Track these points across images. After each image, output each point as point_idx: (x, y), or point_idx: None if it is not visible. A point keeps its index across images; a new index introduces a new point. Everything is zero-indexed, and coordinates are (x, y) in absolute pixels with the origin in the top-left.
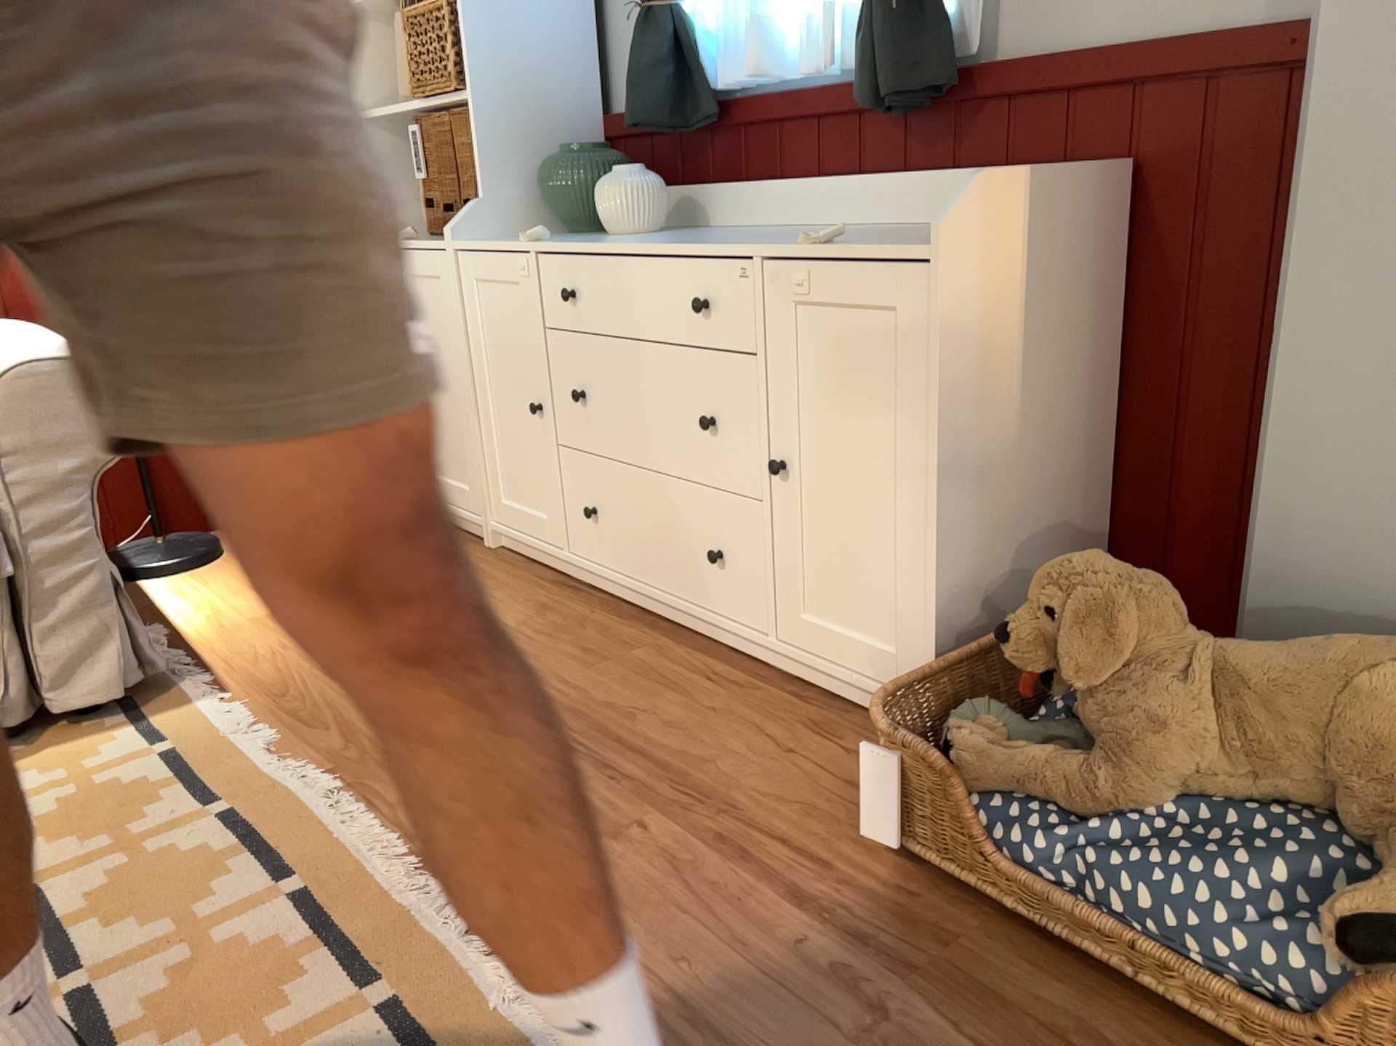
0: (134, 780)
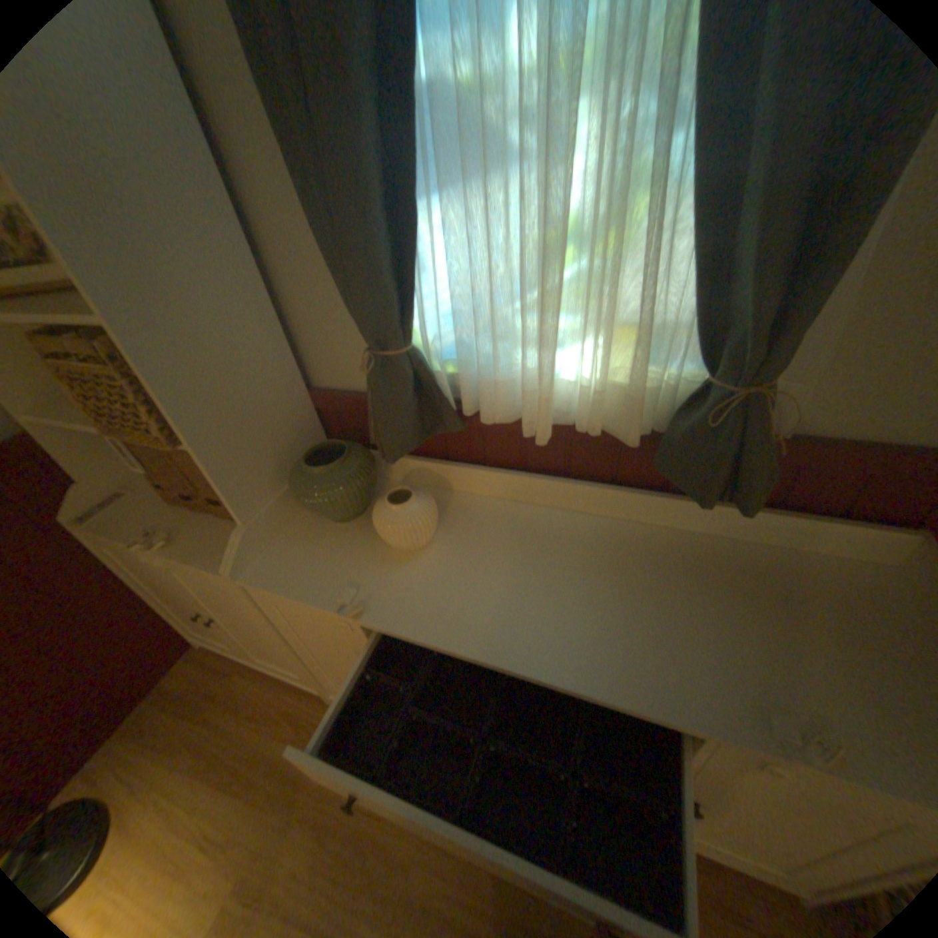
0: None
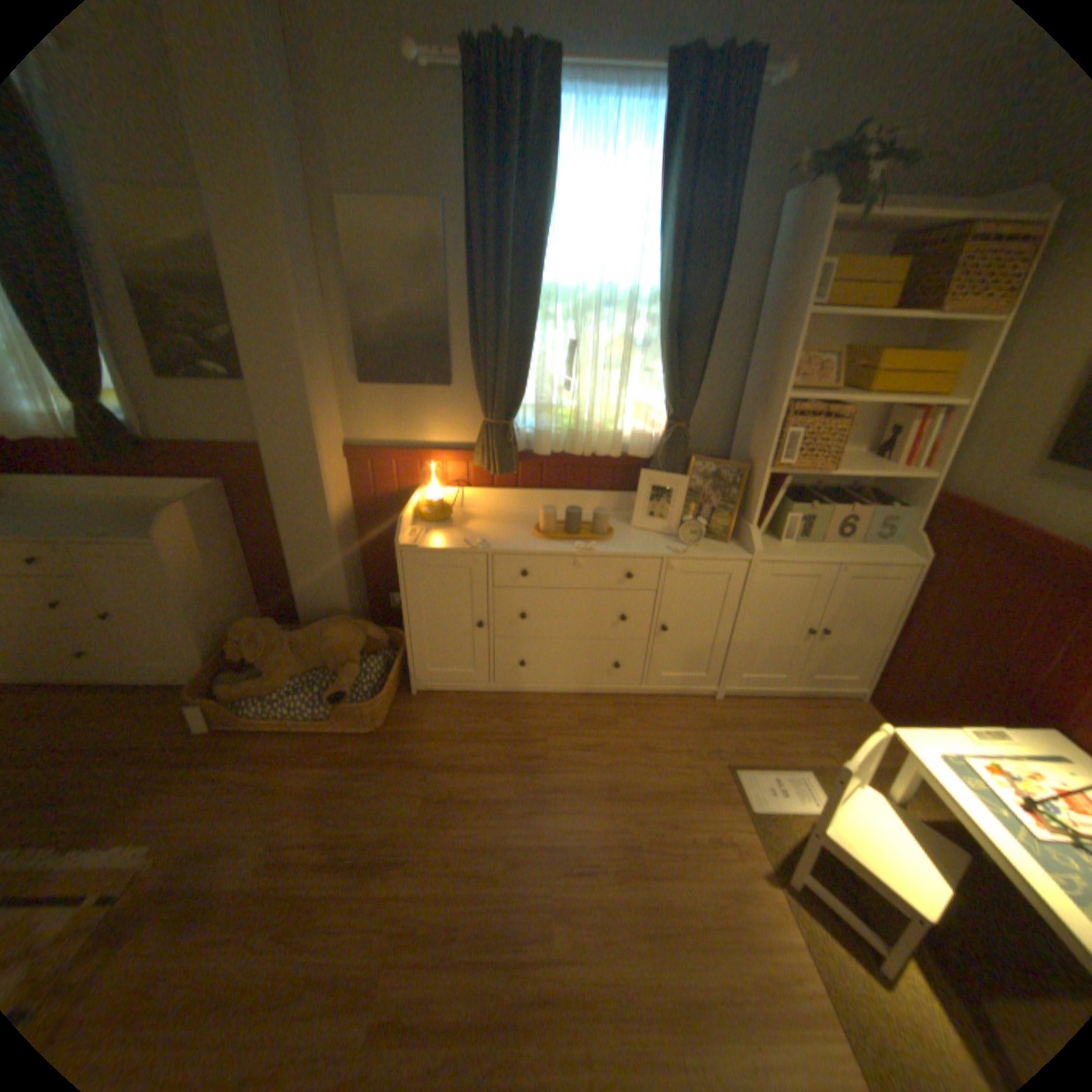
0: None
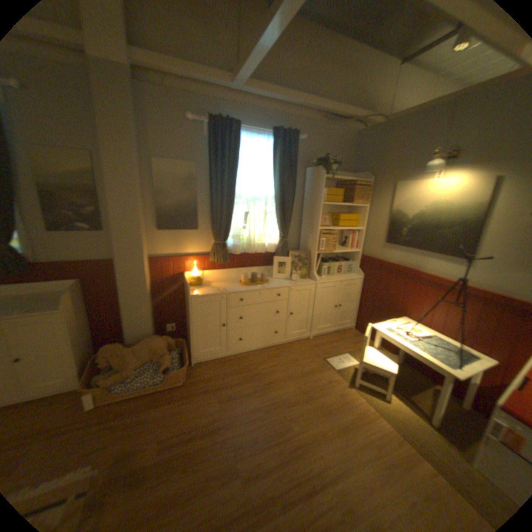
0: None
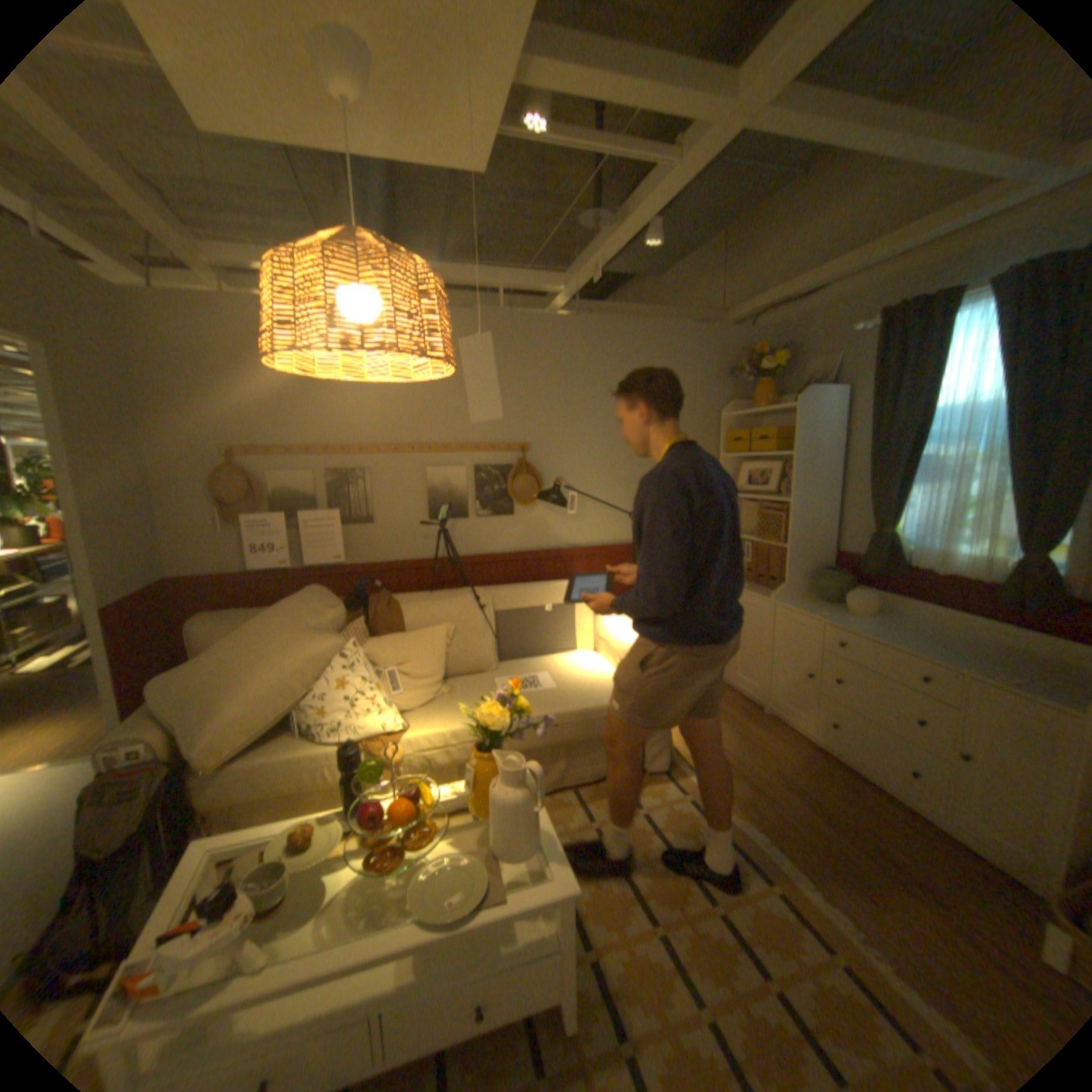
0: (686, 814)
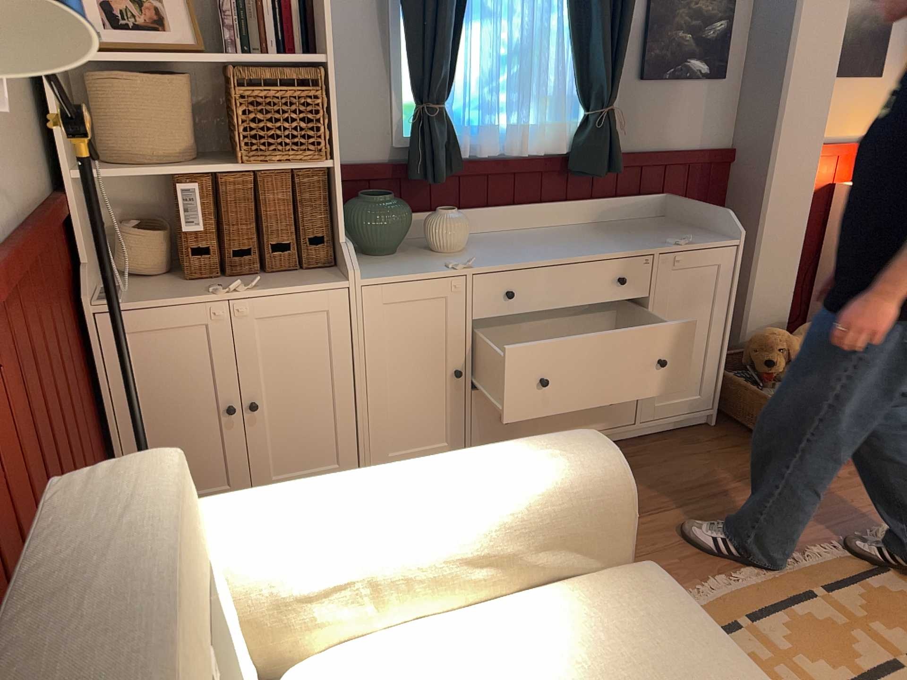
0: None
